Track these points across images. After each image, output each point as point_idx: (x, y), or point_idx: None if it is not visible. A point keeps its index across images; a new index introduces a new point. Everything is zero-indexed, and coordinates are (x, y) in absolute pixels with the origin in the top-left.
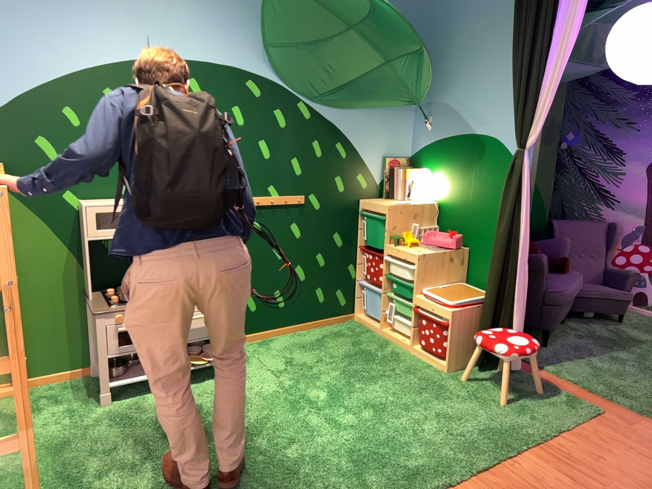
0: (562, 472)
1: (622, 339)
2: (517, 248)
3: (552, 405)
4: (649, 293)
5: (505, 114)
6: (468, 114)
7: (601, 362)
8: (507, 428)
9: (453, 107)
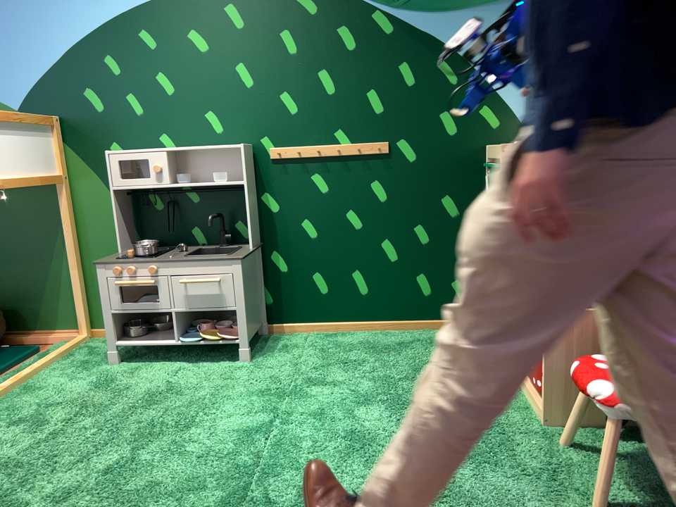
0: None
1: None
2: None
3: None
4: None
5: None
6: None
7: None
8: None
9: None
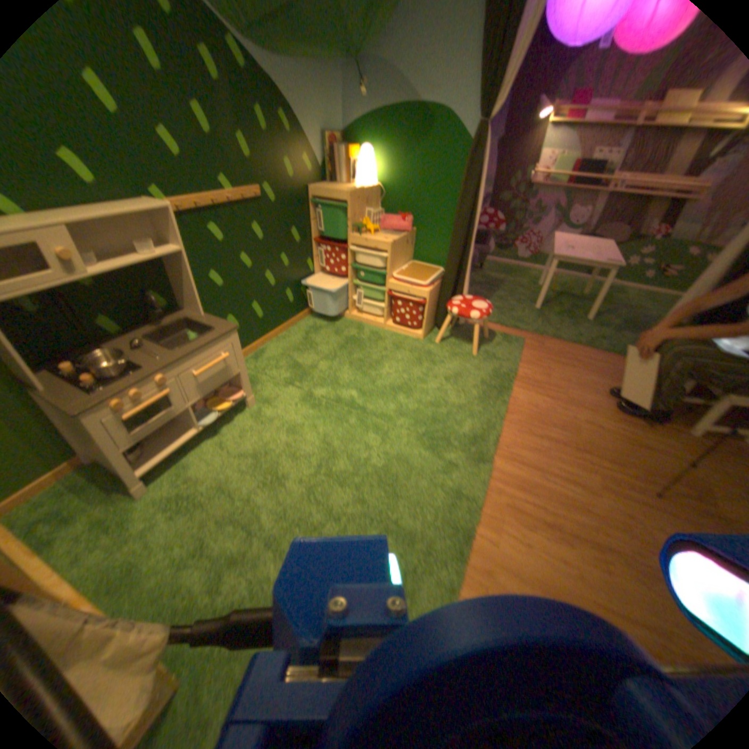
0: (544, 397)
1: (494, 282)
2: (474, 225)
3: (500, 346)
4: (494, 243)
5: (463, 70)
6: (417, 70)
7: (498, 303)
8: (493, 375)
9: (396, 59)
